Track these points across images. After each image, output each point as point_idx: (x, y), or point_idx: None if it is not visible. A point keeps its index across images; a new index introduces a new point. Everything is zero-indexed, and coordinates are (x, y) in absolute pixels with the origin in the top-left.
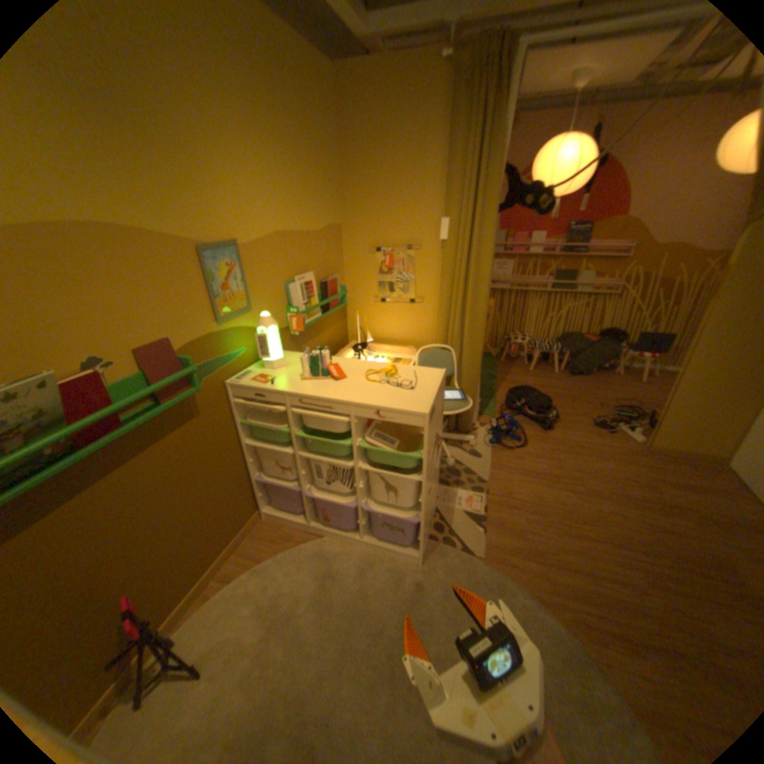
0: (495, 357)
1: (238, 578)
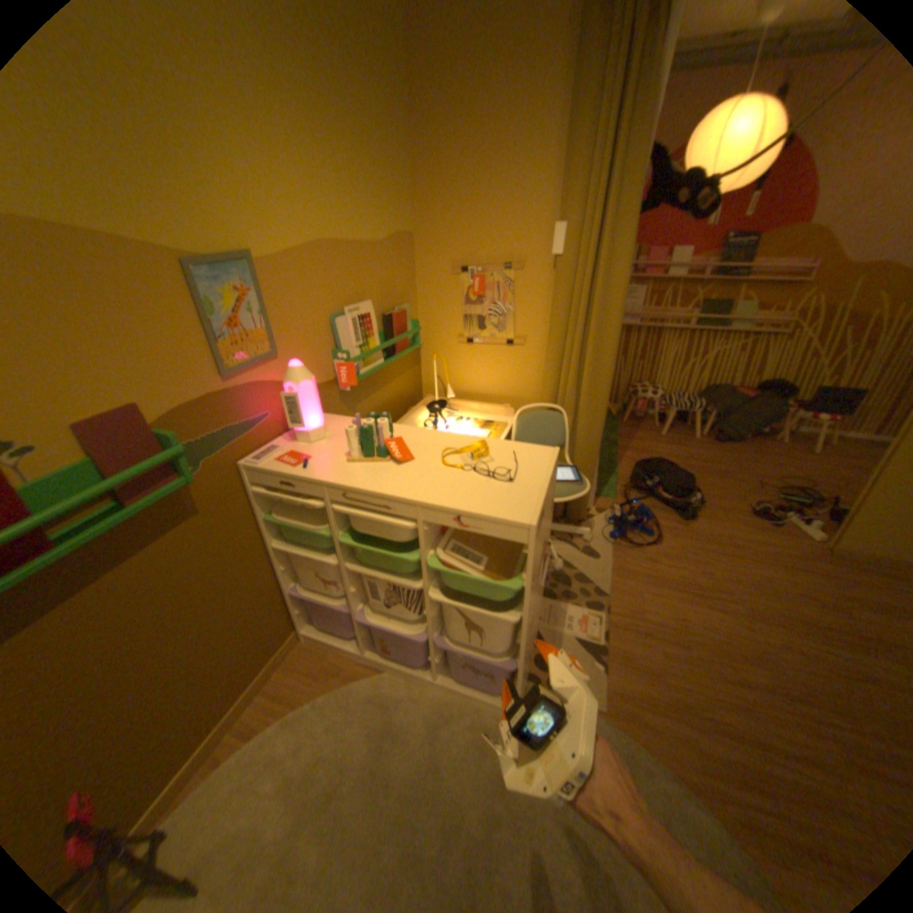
0: (615, 416)
1: (263, 732)
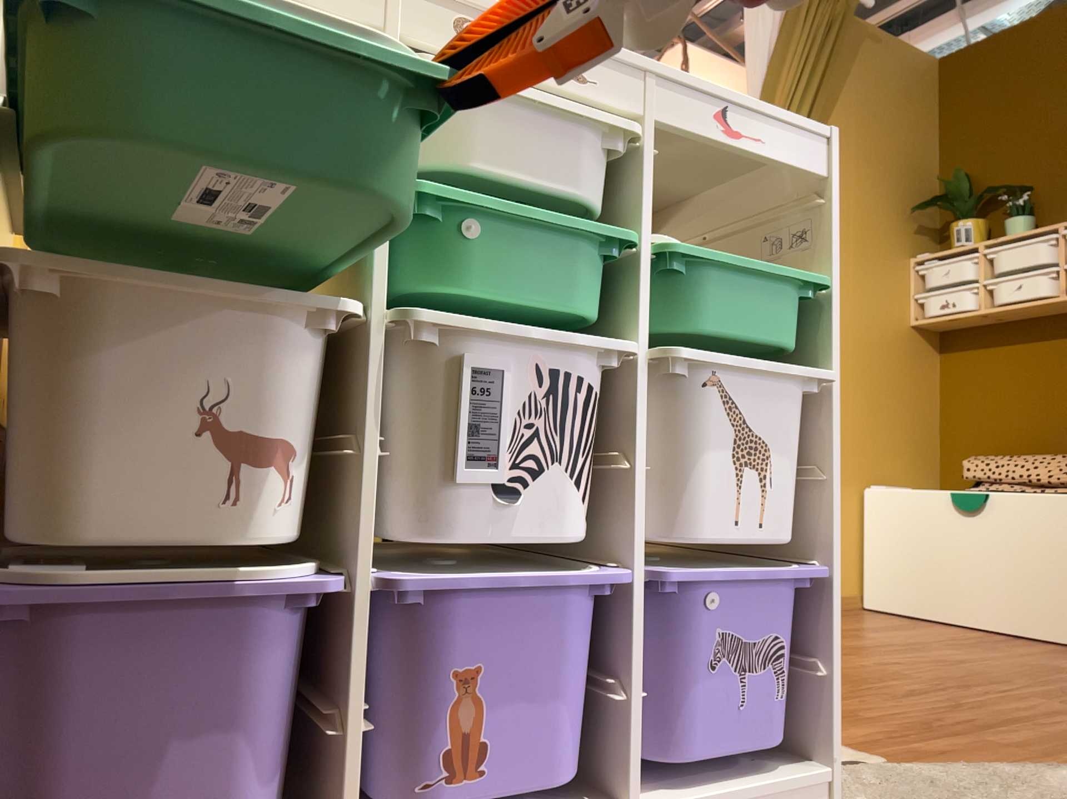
0: None
1: None
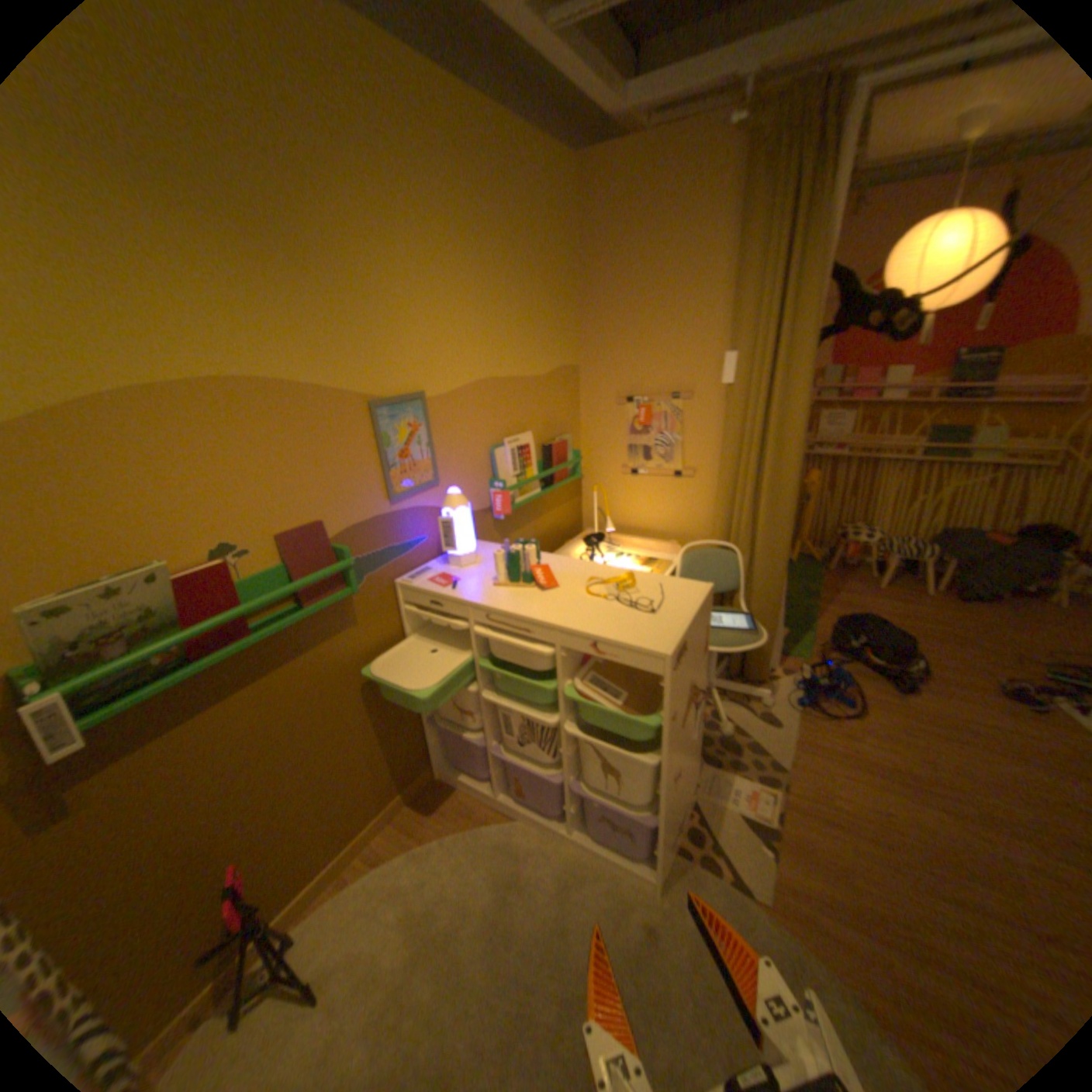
0: (820, 562)
1: (390, 863)
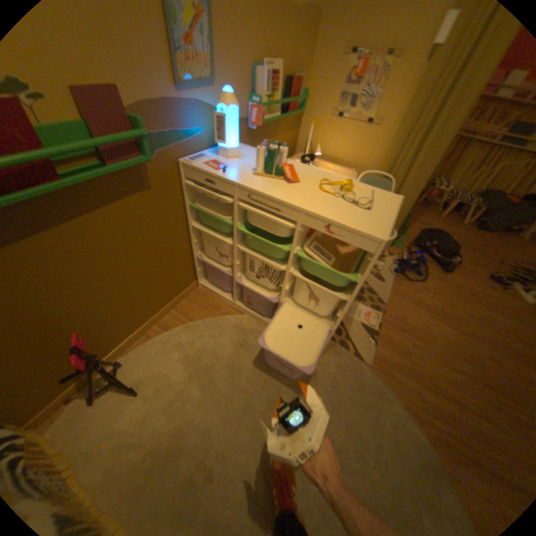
0: None
1: (174, 329)
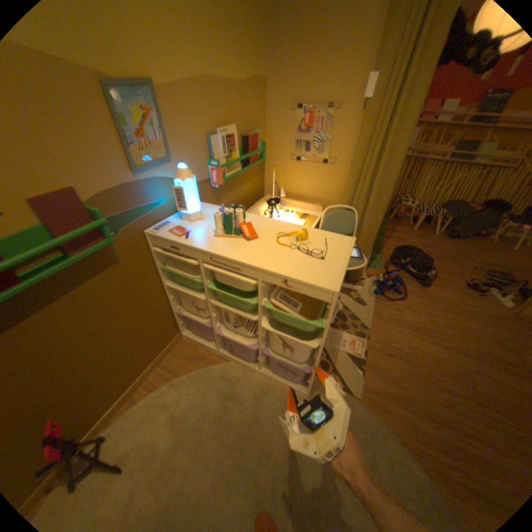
0: None
1: (160, 388)
